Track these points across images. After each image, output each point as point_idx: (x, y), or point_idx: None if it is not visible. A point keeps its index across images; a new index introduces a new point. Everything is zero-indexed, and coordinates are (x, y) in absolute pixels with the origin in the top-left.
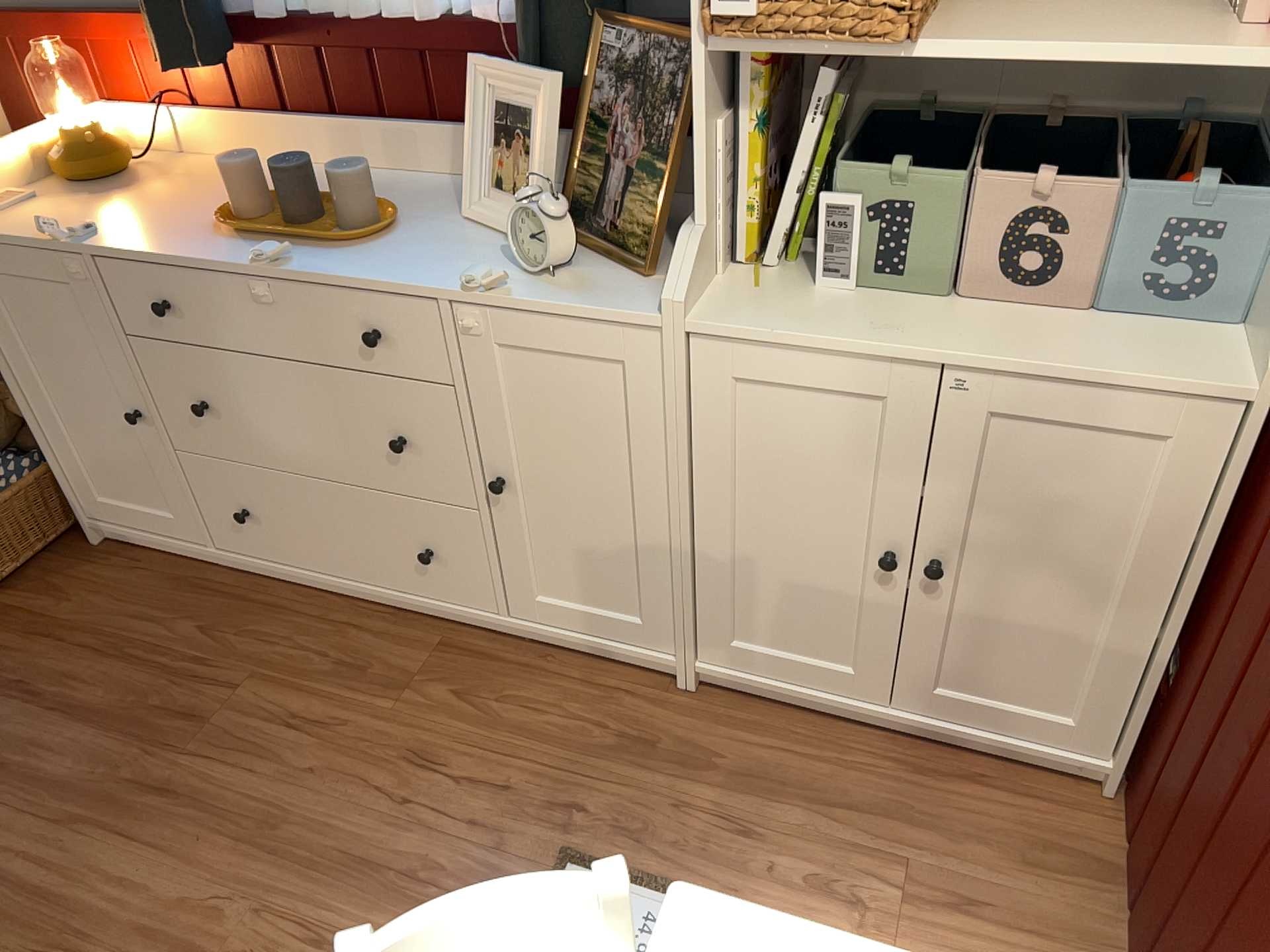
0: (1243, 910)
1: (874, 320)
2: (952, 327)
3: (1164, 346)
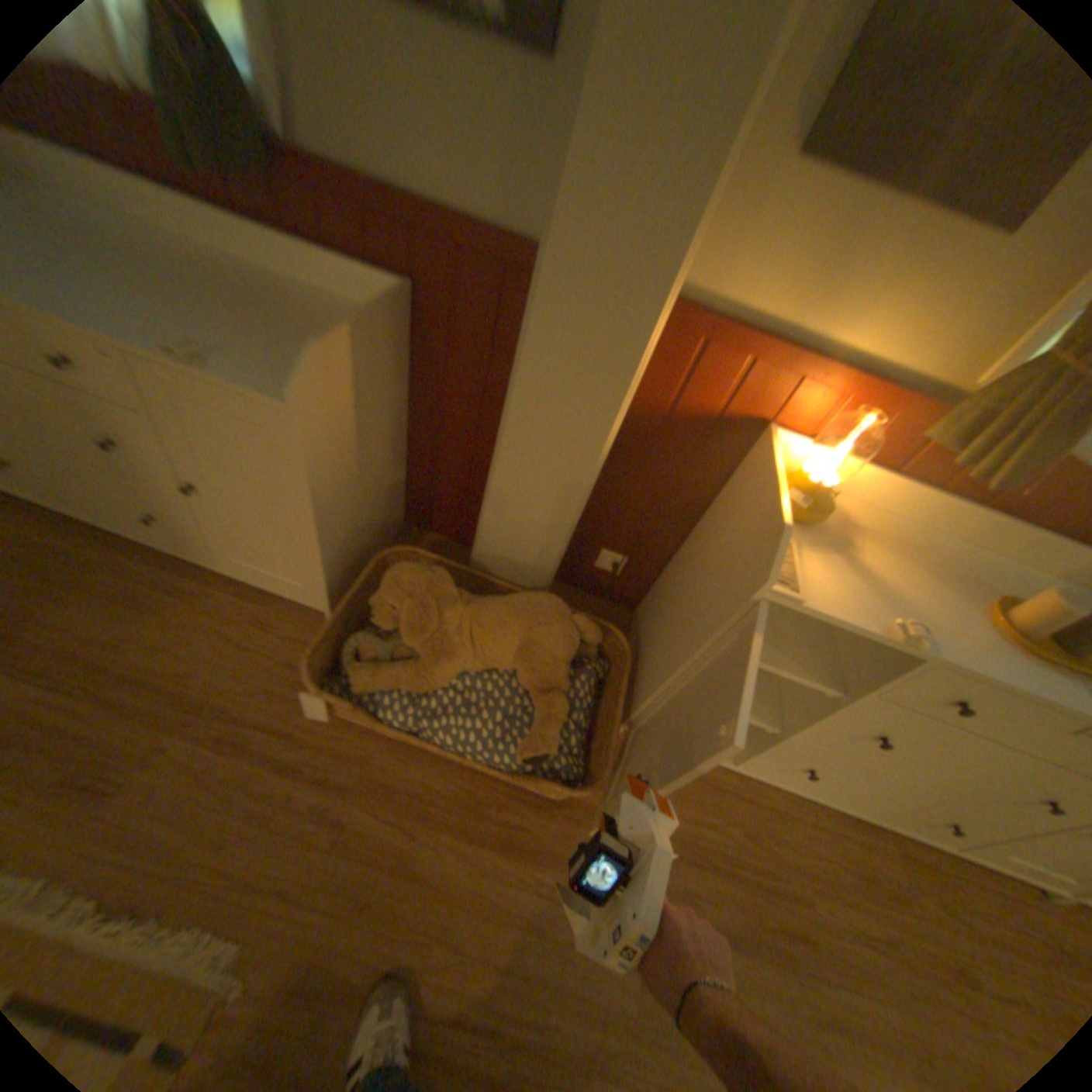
0: None
1: None
2: None
3: None
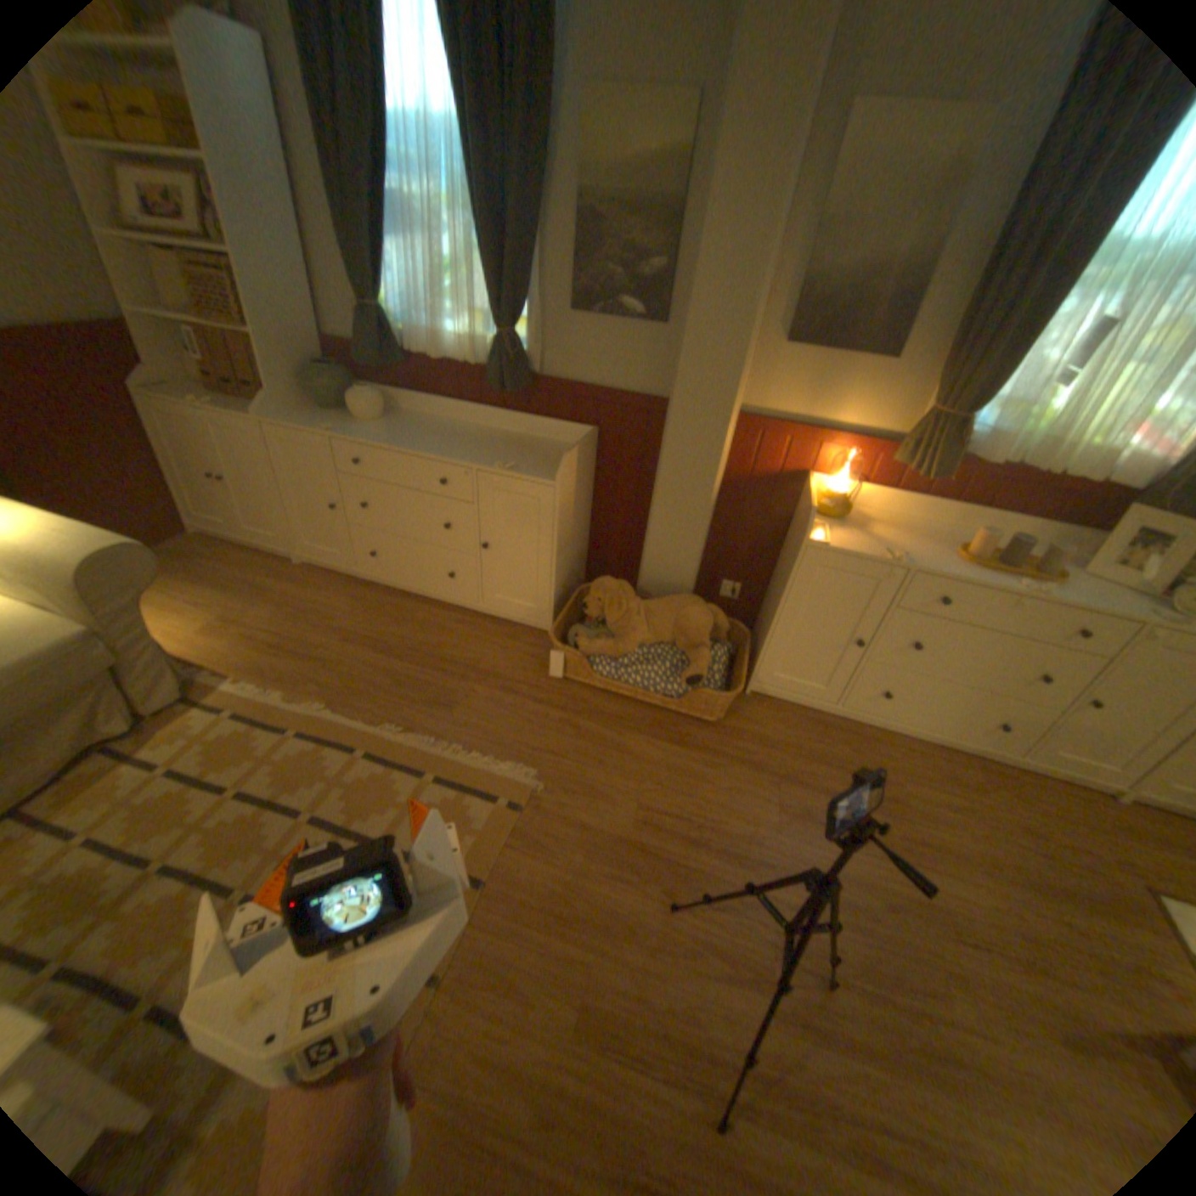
0: None
1: None
2: None
3: None
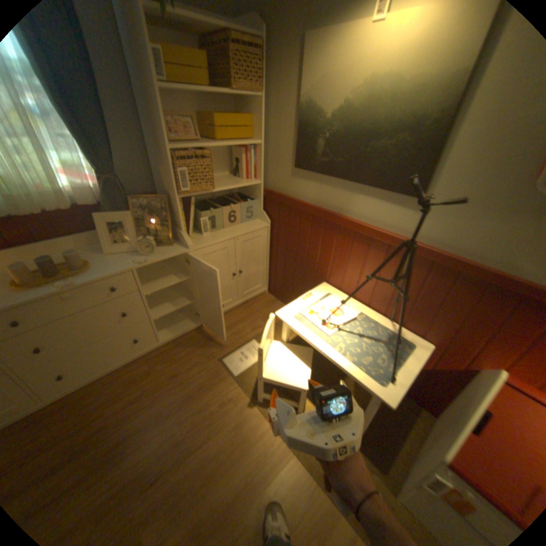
0: (307, 278)
1: (218, 235)
2: (229, 232)
3: (254, 224)
